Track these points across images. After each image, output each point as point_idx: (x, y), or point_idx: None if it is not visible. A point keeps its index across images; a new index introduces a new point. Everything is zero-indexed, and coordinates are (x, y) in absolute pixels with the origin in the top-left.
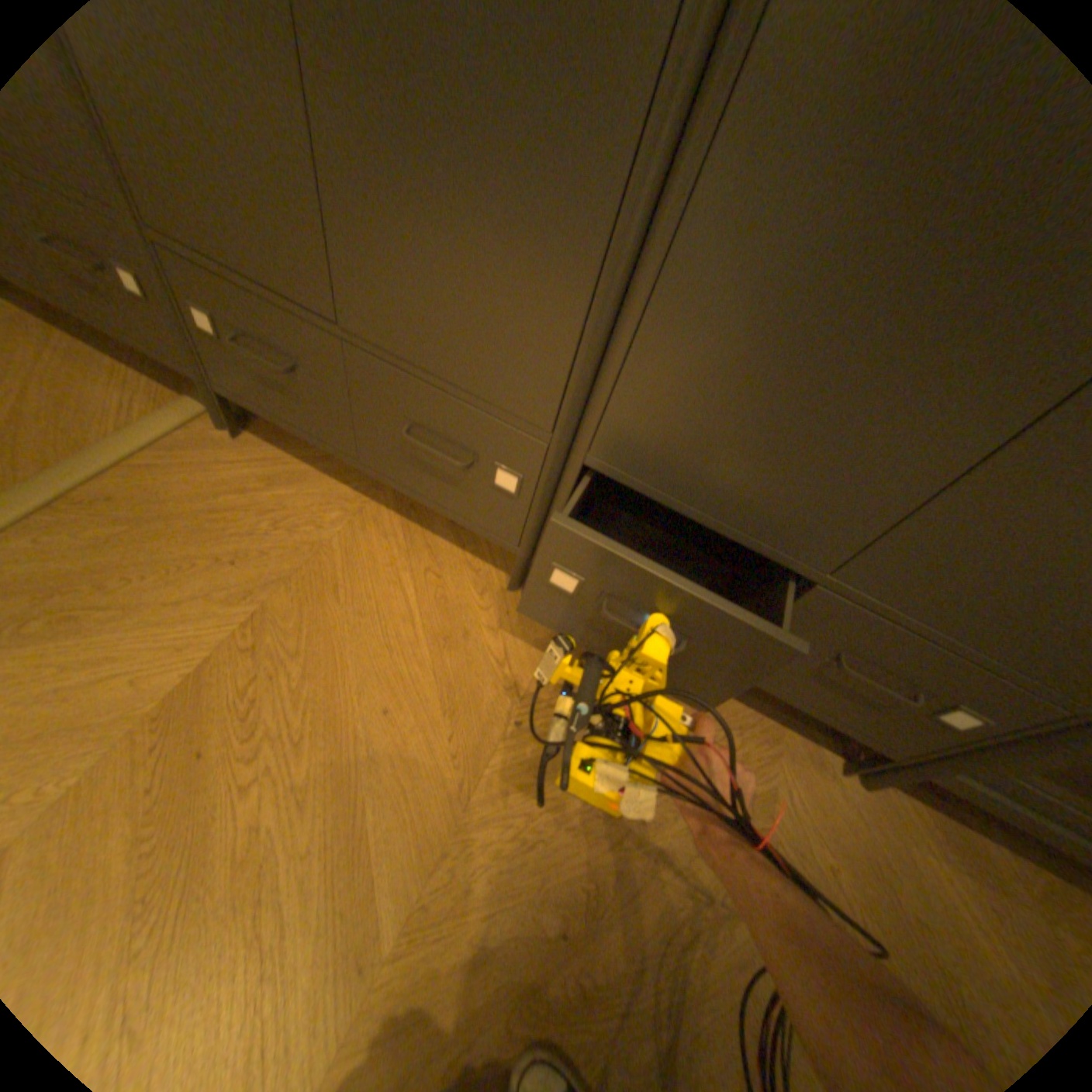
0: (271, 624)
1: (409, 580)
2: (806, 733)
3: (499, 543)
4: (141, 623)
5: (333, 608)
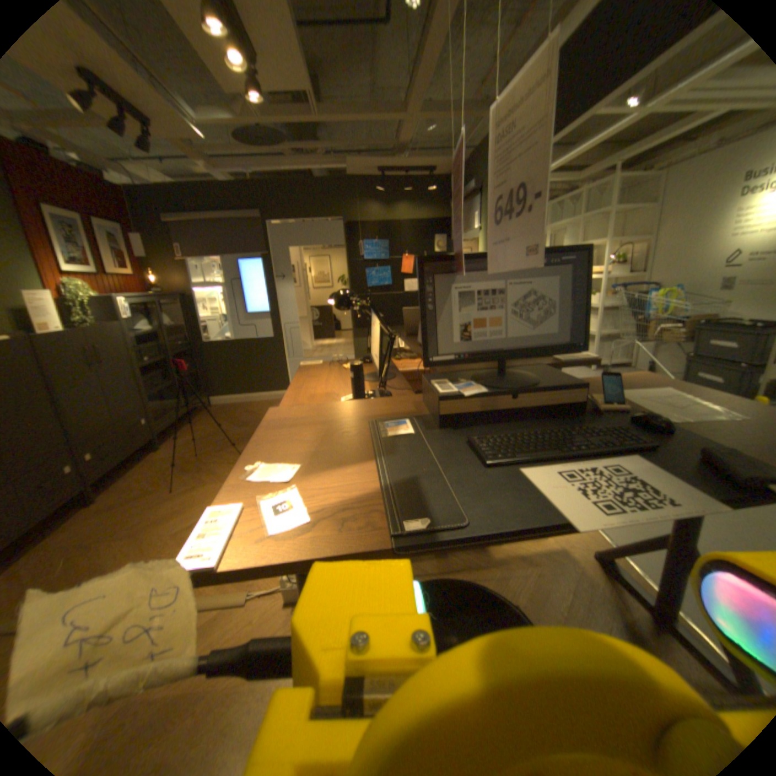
0: (101, 535)
1: (83, 521)
2: (145, 455)
3: (78, 489)
4: (99, 556)
5: (95, 528)
